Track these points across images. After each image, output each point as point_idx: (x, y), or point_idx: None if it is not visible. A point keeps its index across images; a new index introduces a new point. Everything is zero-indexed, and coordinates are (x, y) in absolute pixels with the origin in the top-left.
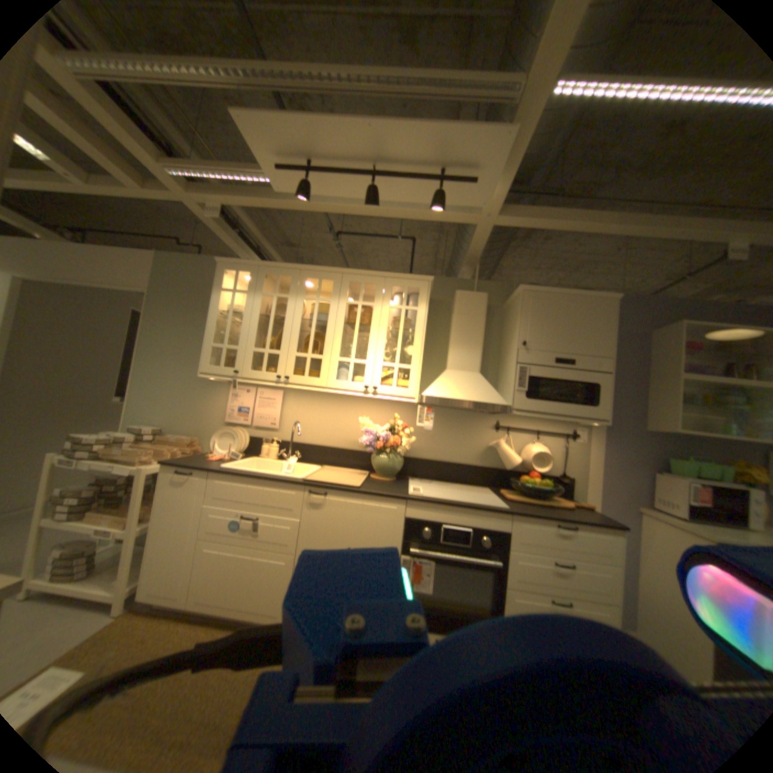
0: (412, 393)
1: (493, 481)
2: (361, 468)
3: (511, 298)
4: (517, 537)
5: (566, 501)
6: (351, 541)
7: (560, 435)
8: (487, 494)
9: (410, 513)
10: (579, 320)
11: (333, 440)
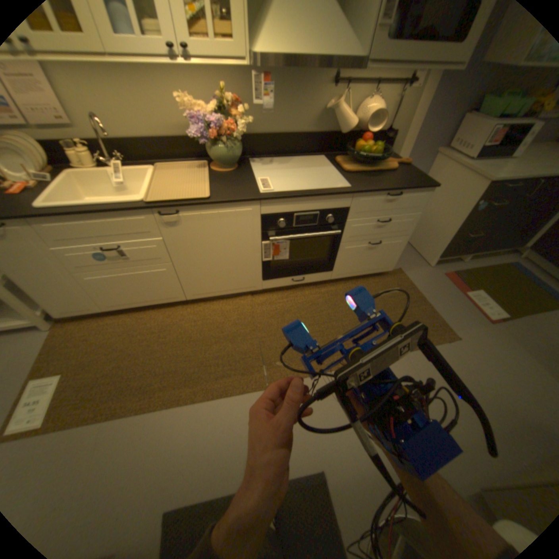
0: (241, 50)
1: (328, 146)
2: (197, 157)
3: None
4: (354, 210)
5: (389, 156)
6: (218, 243)
7: (399, 81)
8: (324, 164)
9: (266, 211)
10: None
11: (151, 128)
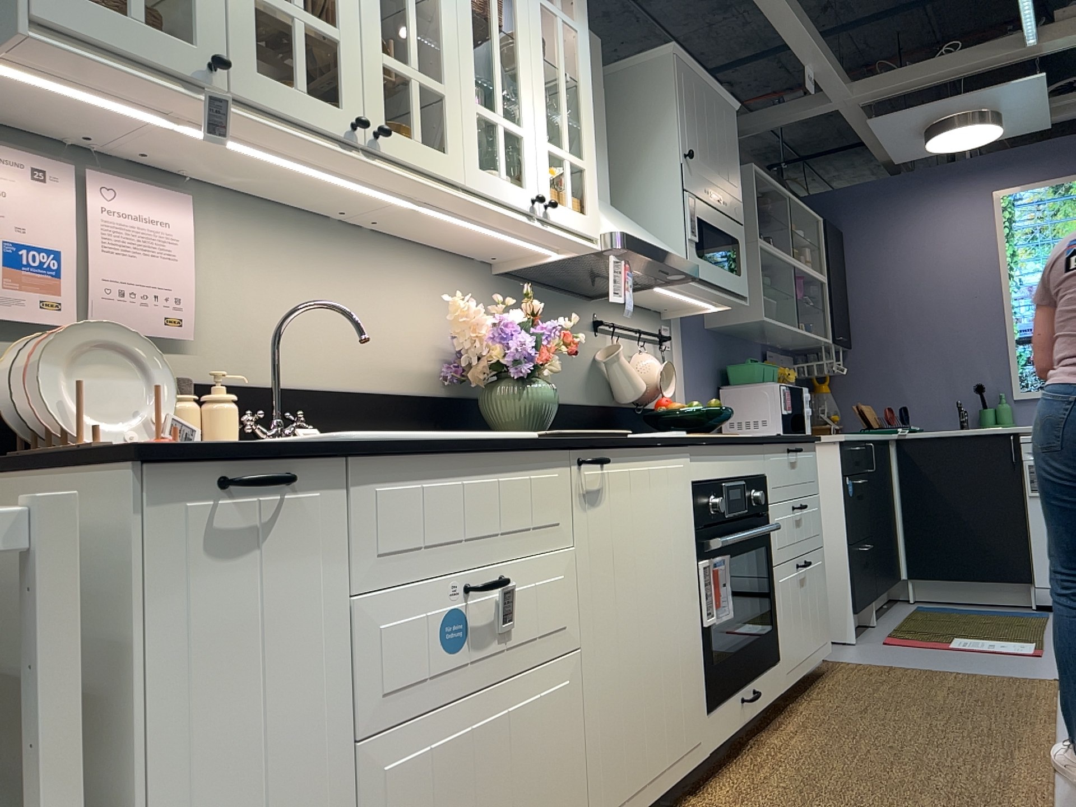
0: (597, 228)
1: None
2: None
3: (626, 67)
4: (771, 480)
5: None
6: (649, 563)
7: (653, 339)
8: None
9: (697, 471)
10: (720, 134)
11: (355, 371)
